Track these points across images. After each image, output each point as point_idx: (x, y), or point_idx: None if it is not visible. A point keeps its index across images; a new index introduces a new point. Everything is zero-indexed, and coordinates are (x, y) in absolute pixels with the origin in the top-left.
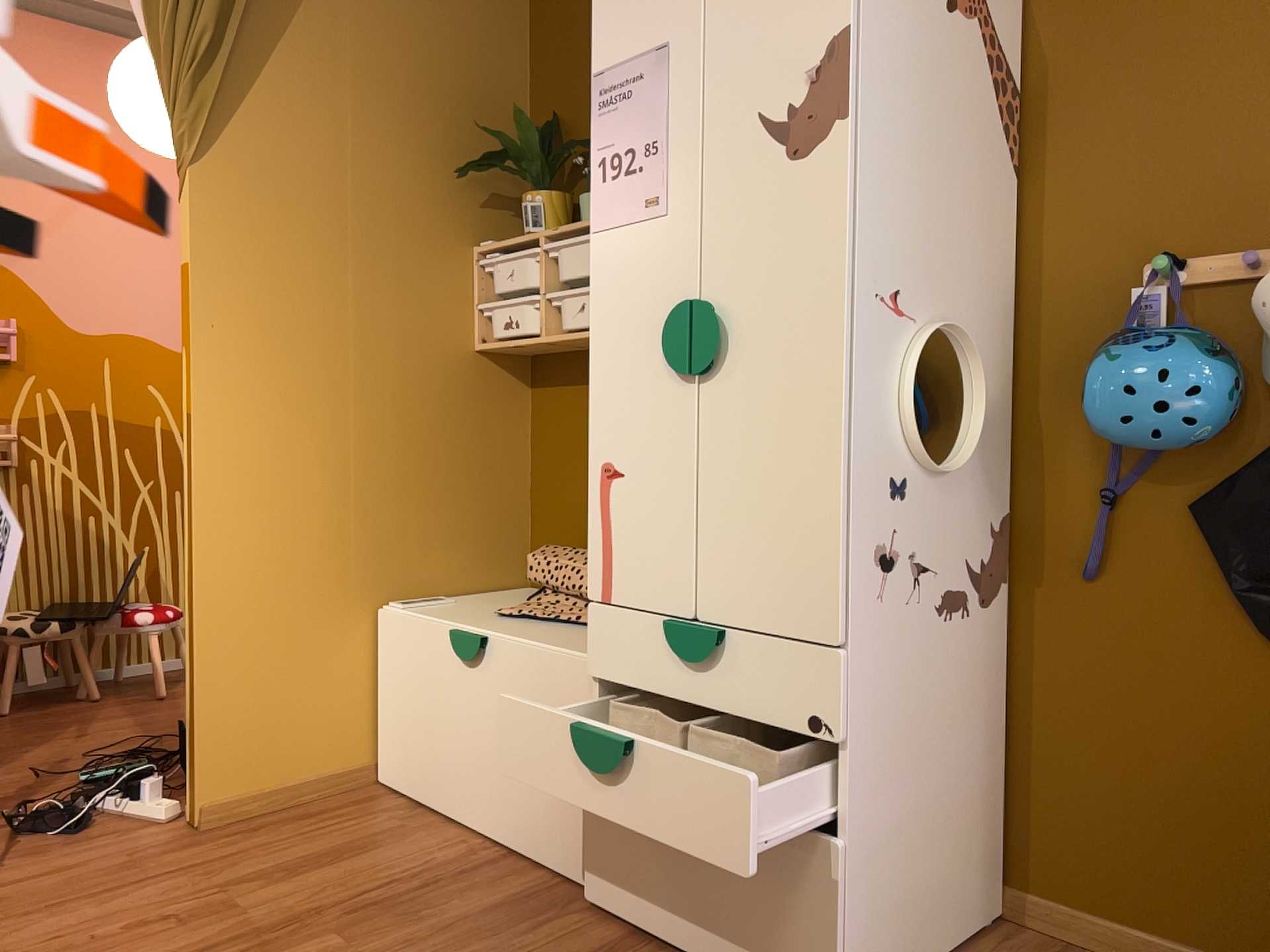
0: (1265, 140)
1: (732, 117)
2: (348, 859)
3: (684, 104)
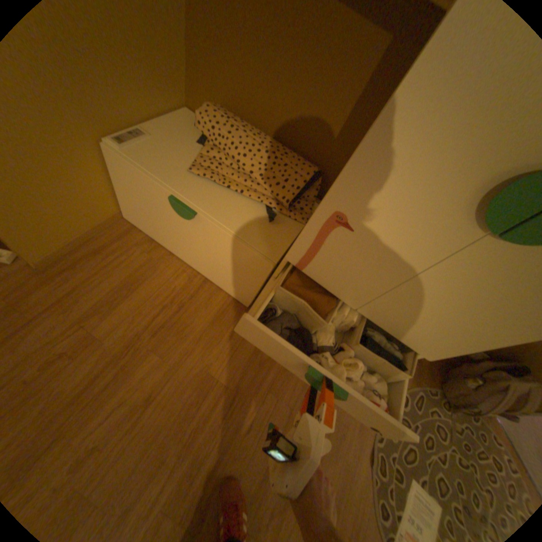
0: None
1: None
2: (136, 290)
3: None
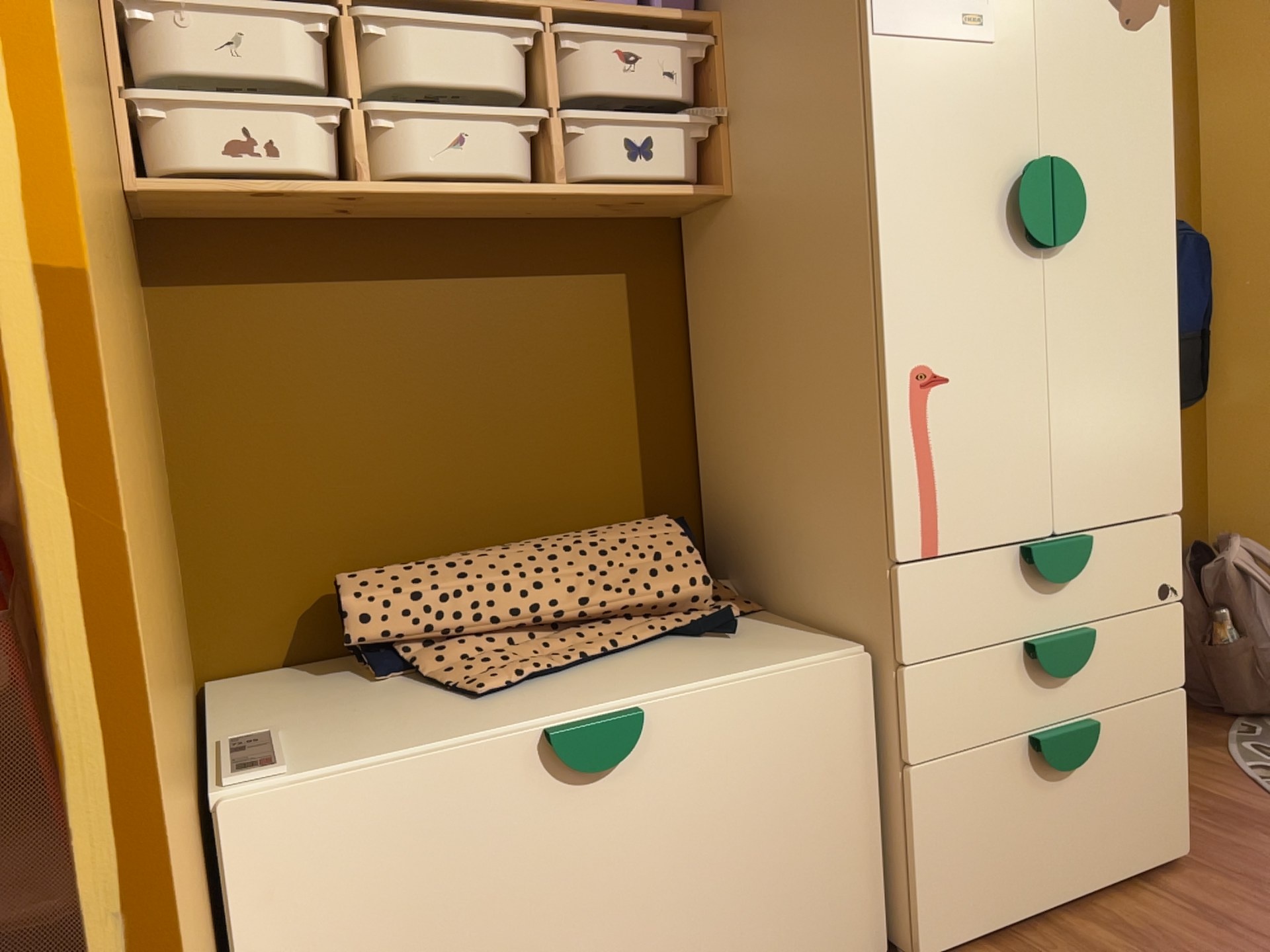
0: None
1: None
2: None
3: None
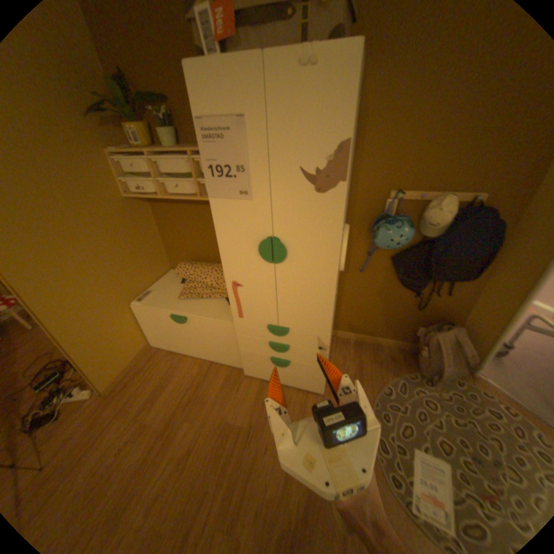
0: (436, 155)
1: (286, 165)
2: (166, 387)
3: (257, 151)
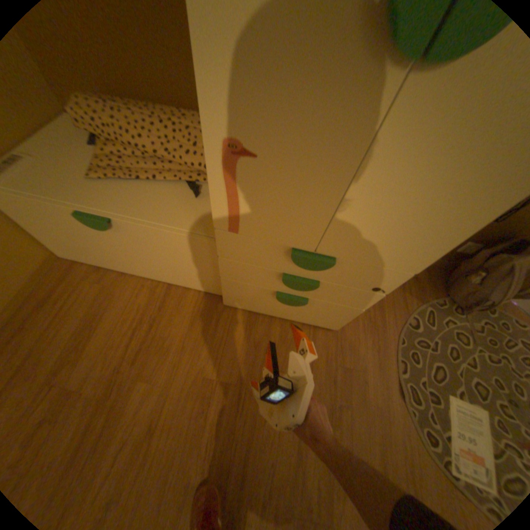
0: None
1: None
2: (97, 325)
3: None
